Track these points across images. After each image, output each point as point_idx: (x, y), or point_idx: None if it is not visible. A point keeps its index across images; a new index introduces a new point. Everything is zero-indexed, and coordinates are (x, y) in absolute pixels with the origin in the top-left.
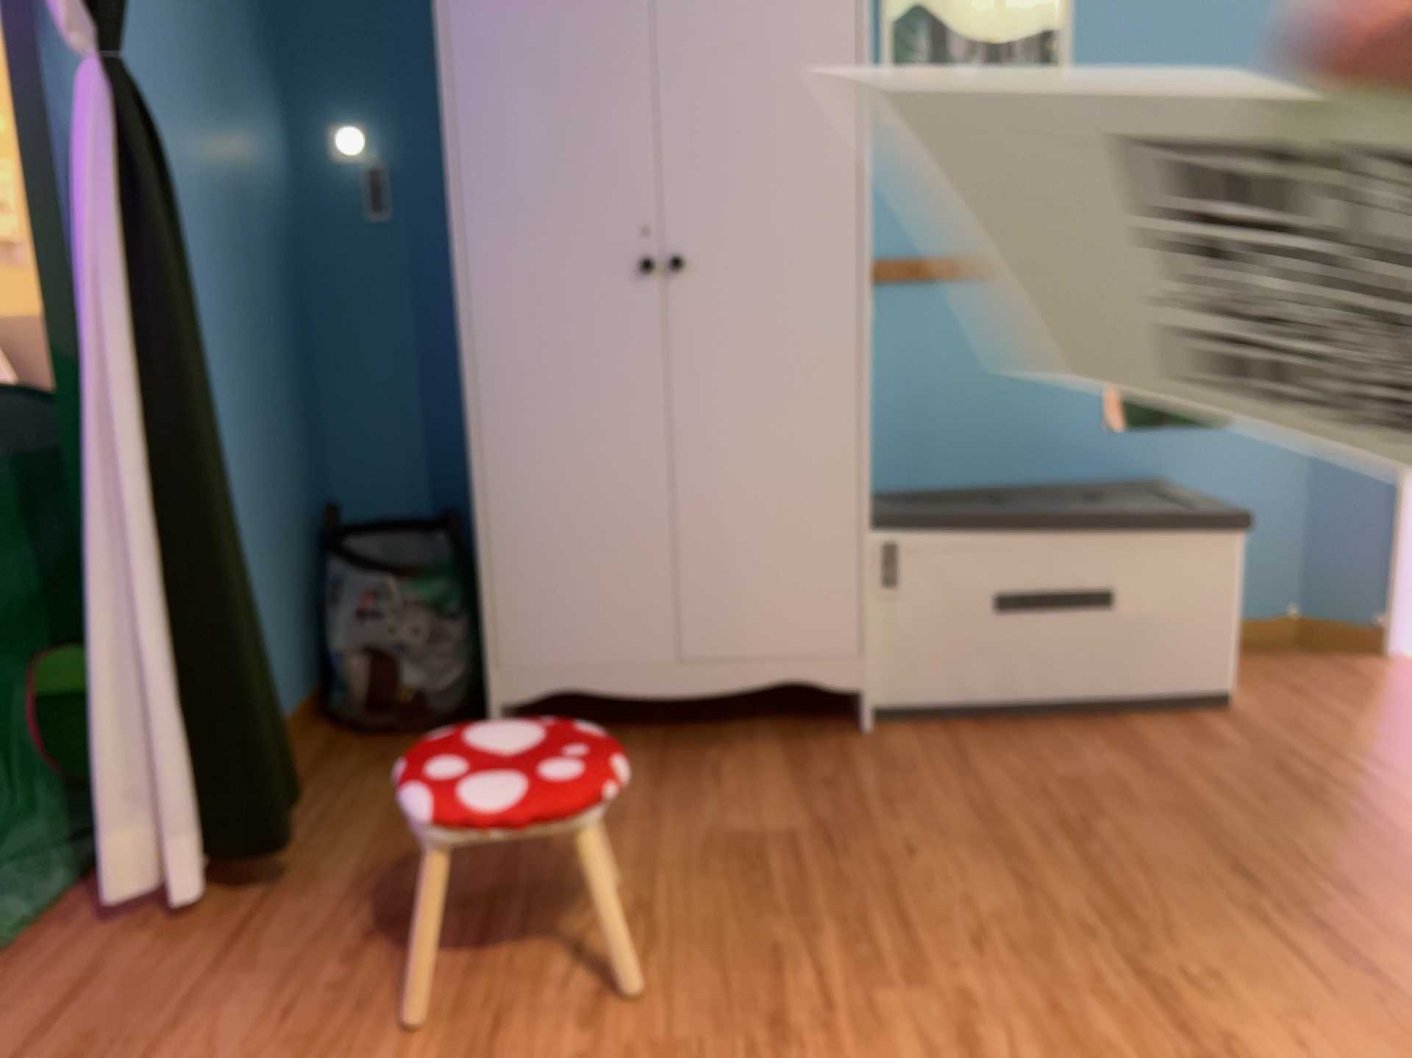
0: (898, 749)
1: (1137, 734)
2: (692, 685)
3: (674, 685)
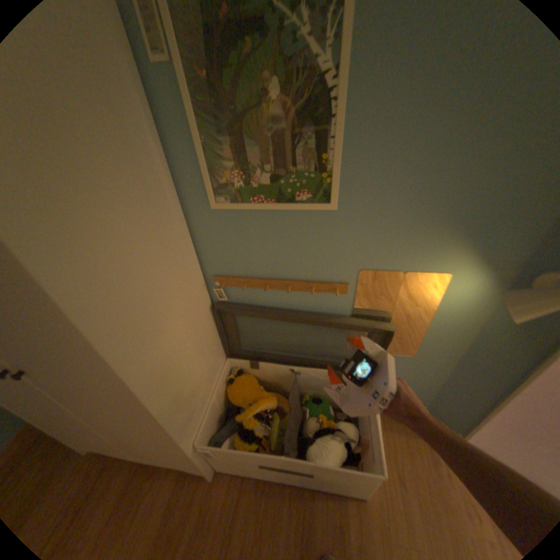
0: (216, 506)
1: (318, 514)
2: (141, 462)
3: (135, 461)
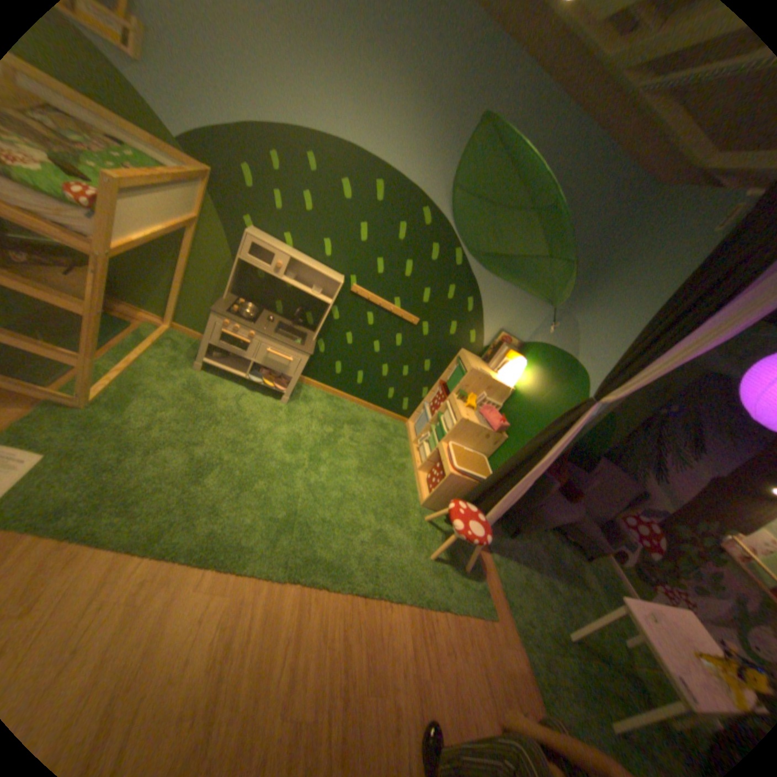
0: None
1: None
2: None
3: None
